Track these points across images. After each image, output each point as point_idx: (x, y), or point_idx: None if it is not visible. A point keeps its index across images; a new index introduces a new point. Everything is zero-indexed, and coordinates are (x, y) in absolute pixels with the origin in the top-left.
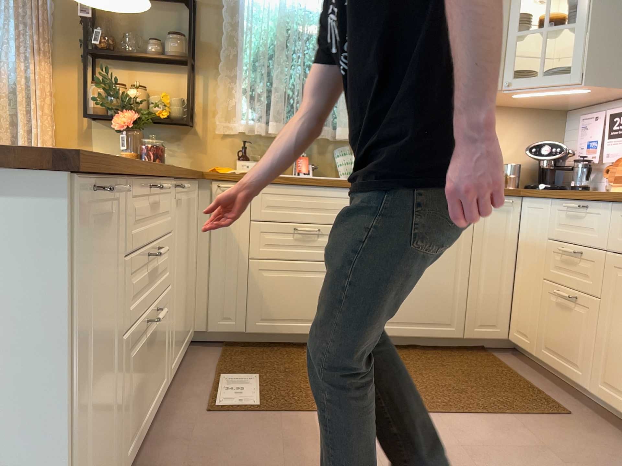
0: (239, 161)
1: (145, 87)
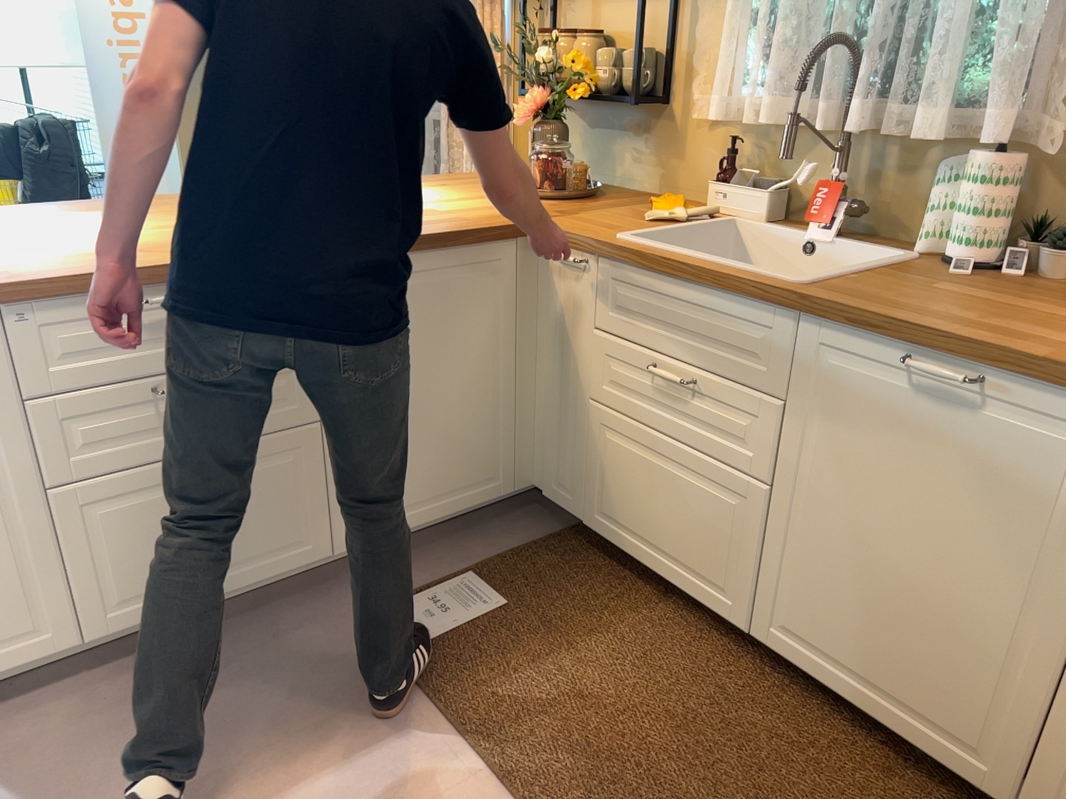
0: (710, 185)
1: (607, 30)
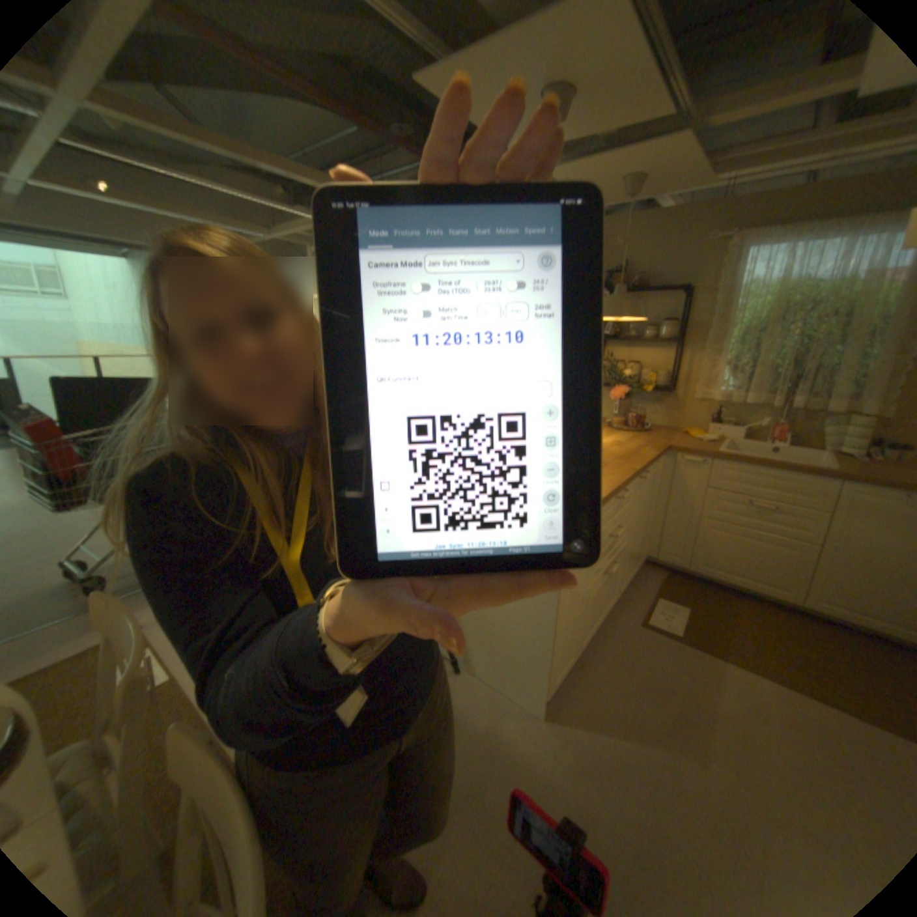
0: (711, 424)
1: (637, 360)
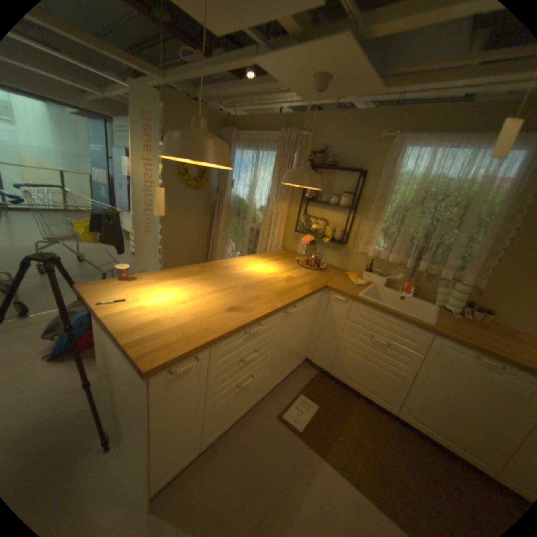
0: (365, 272)
1: (327, 218)
